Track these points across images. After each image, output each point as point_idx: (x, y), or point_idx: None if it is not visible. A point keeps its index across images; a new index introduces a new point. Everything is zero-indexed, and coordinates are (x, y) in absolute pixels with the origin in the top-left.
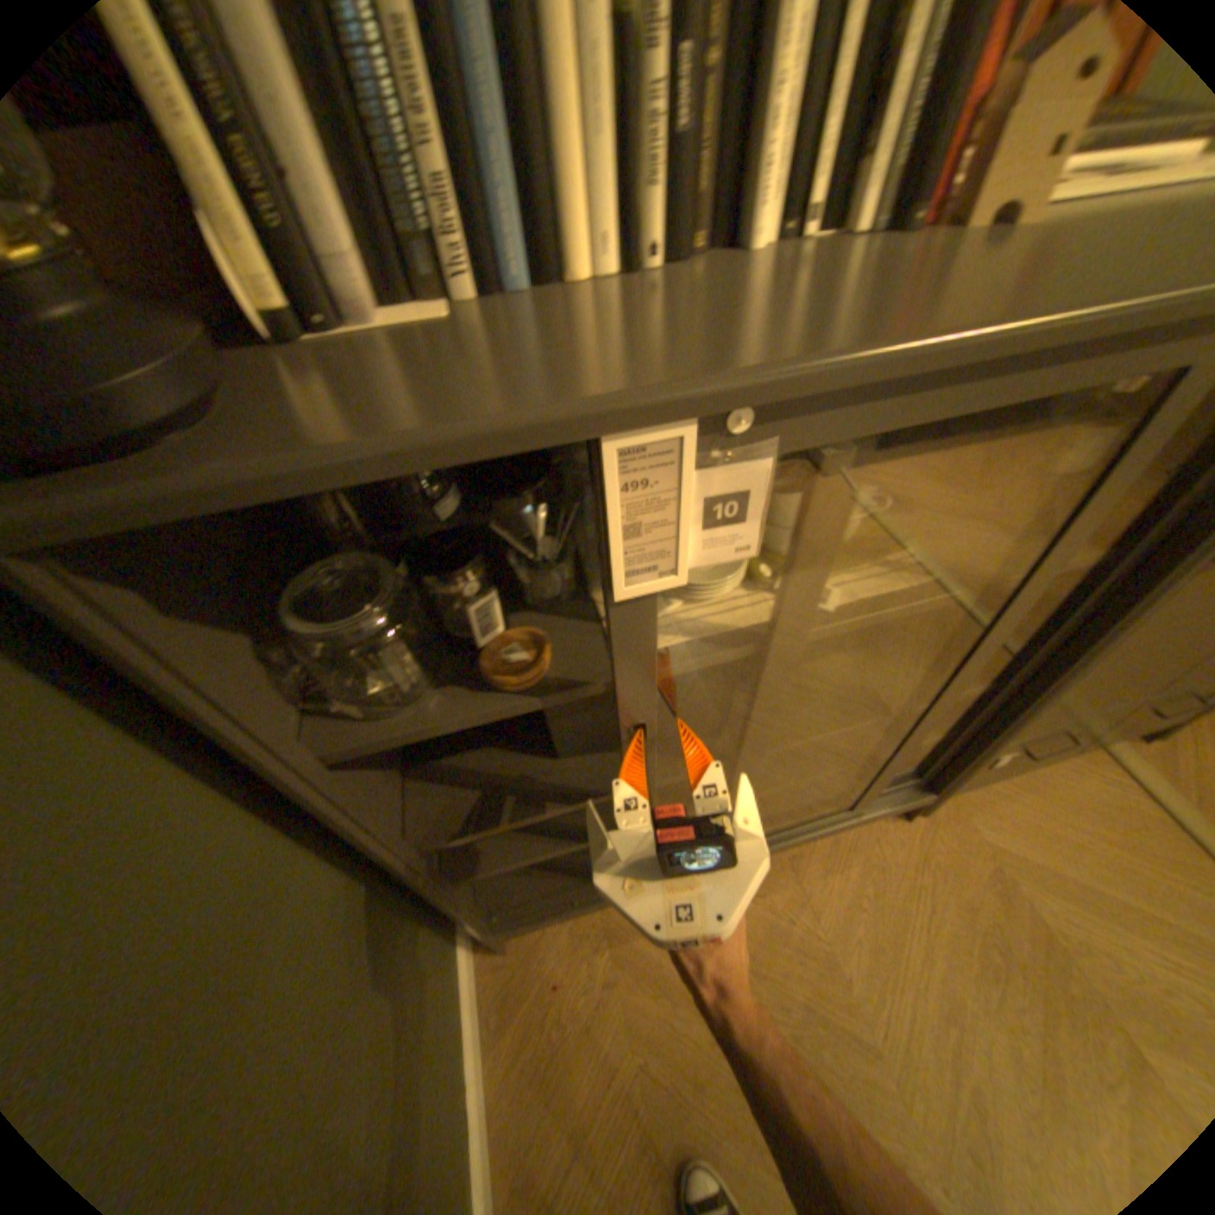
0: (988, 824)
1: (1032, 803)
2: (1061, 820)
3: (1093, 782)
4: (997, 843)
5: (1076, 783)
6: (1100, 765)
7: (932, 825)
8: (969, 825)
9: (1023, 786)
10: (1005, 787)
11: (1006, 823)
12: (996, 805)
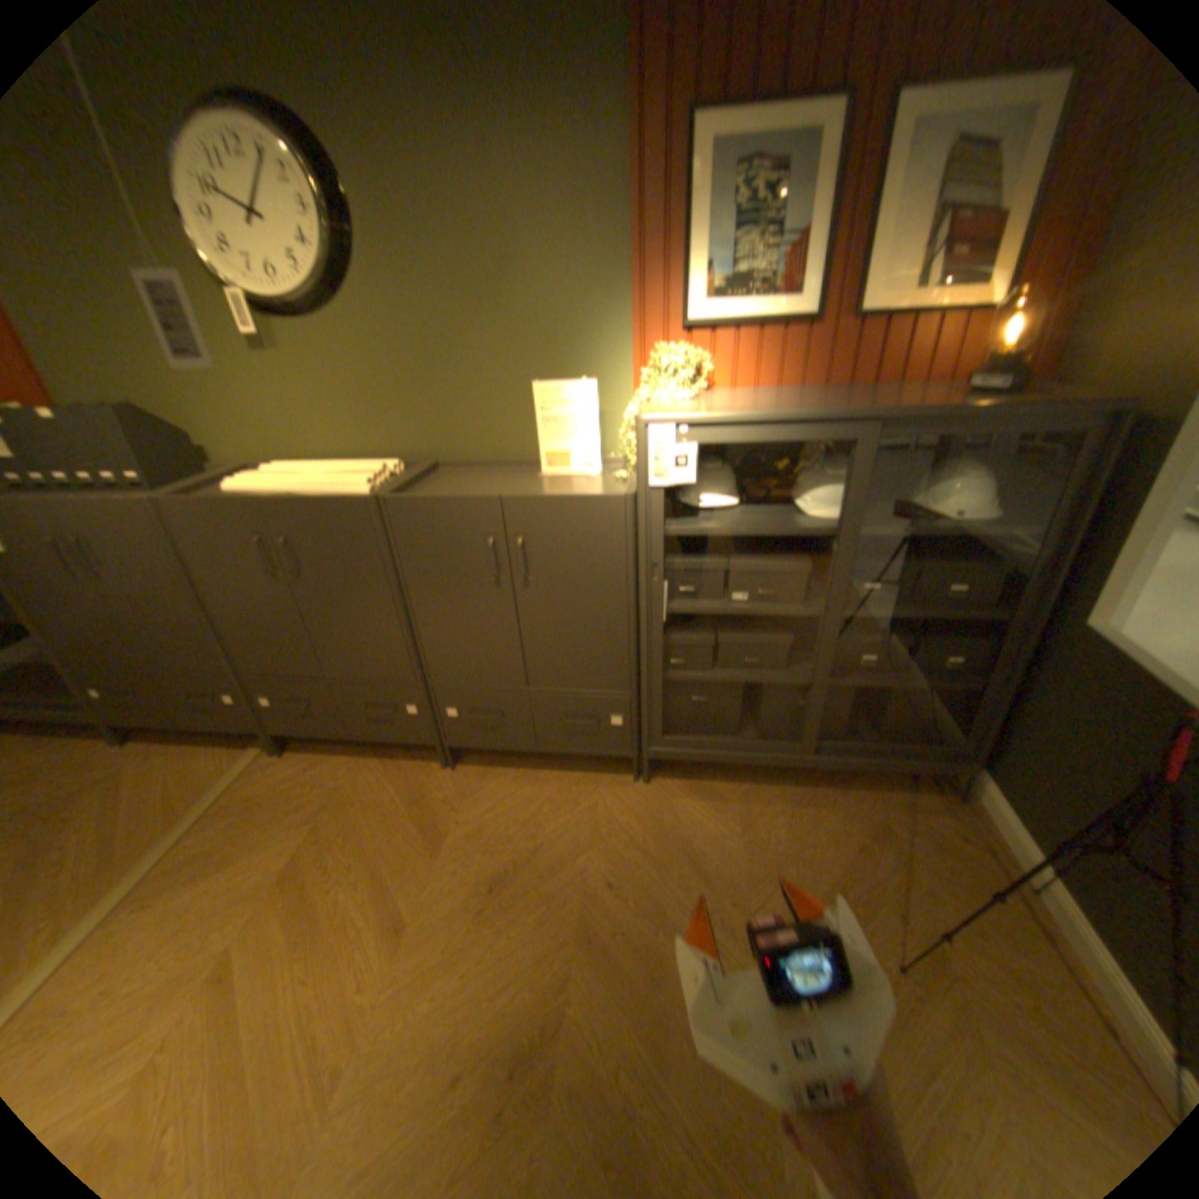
0: (137, 760)
1: (170, 760)
2: (166, 771)
3: (212, 762)
4: (124, 768)
5: (204, 760)
6: (230, 757)
7: (116, 751)
8: (129, 757)
9: (182, 752)
10: (174, 749)
11: (144, 763)
12: (156, 755)
